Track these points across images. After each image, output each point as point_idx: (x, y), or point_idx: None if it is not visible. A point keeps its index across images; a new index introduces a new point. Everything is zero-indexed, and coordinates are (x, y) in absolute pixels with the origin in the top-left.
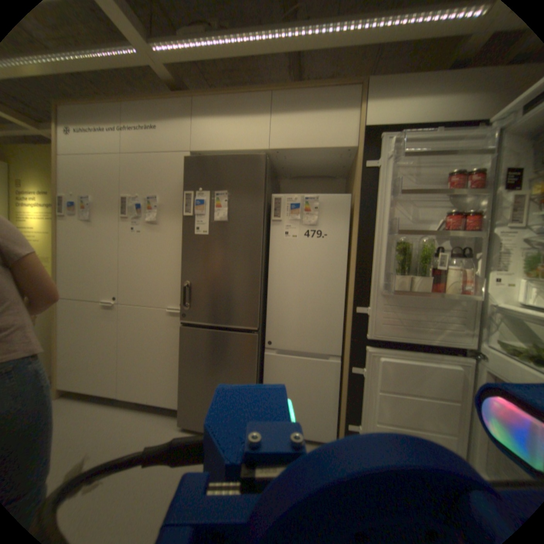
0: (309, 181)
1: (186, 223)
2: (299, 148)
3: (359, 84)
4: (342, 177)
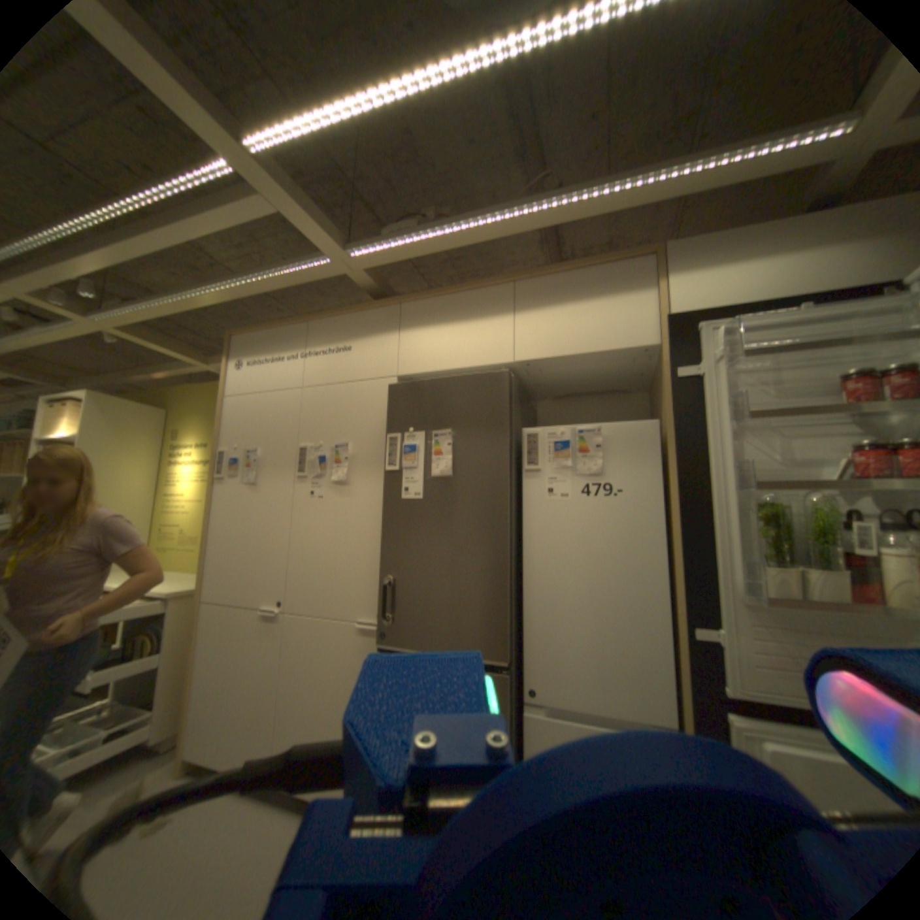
0: (585, 400)
1: (388, 480)
2: (561, 356)
3: (651, 254)
4: (642, 389)
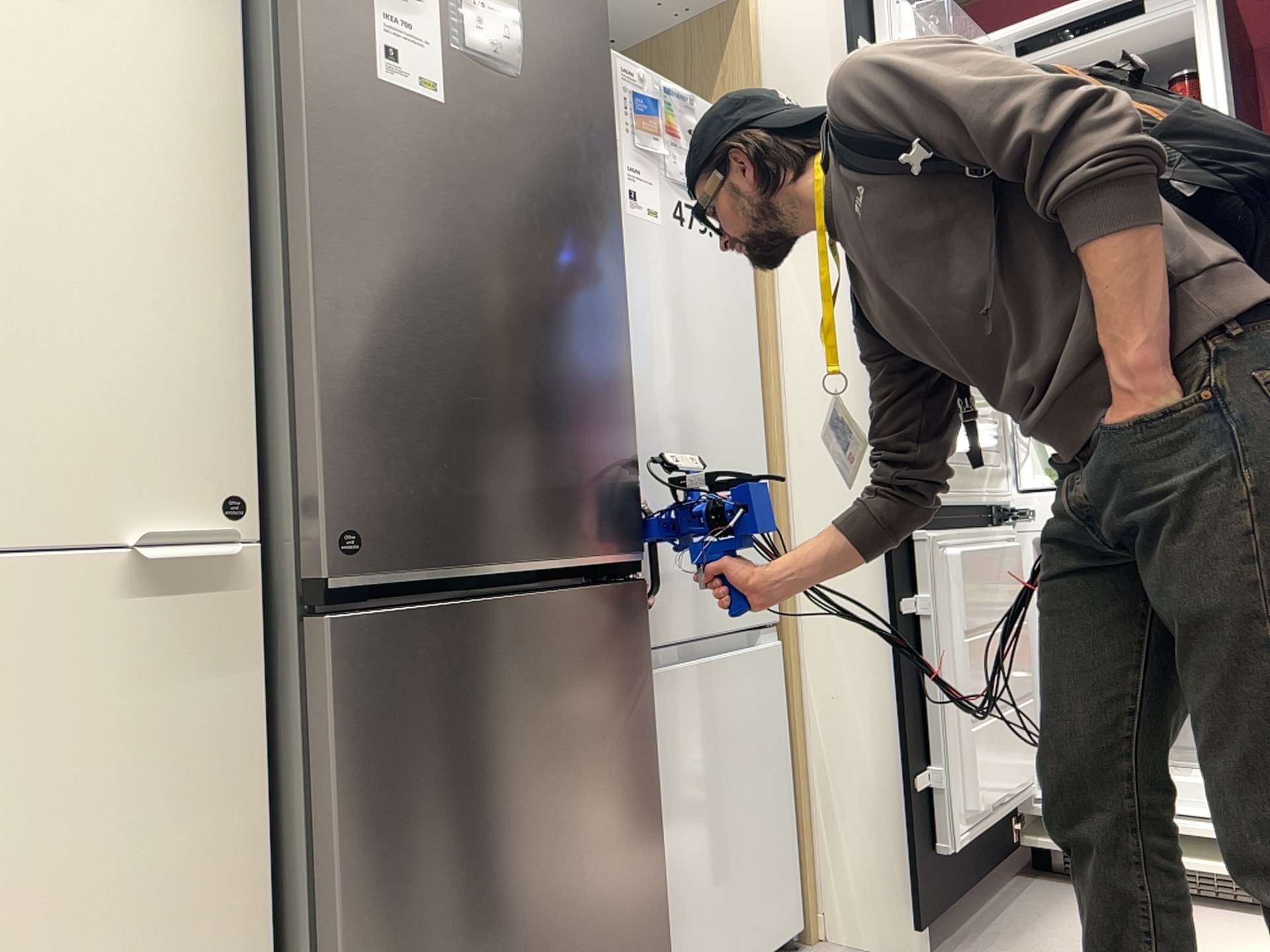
0: None
1: None
2: None
3: None
4: None
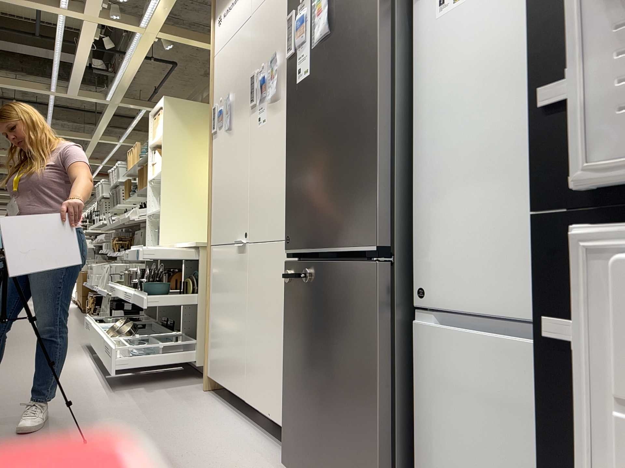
0: None
1: (289, 69)
2: None
3: None
4: None
